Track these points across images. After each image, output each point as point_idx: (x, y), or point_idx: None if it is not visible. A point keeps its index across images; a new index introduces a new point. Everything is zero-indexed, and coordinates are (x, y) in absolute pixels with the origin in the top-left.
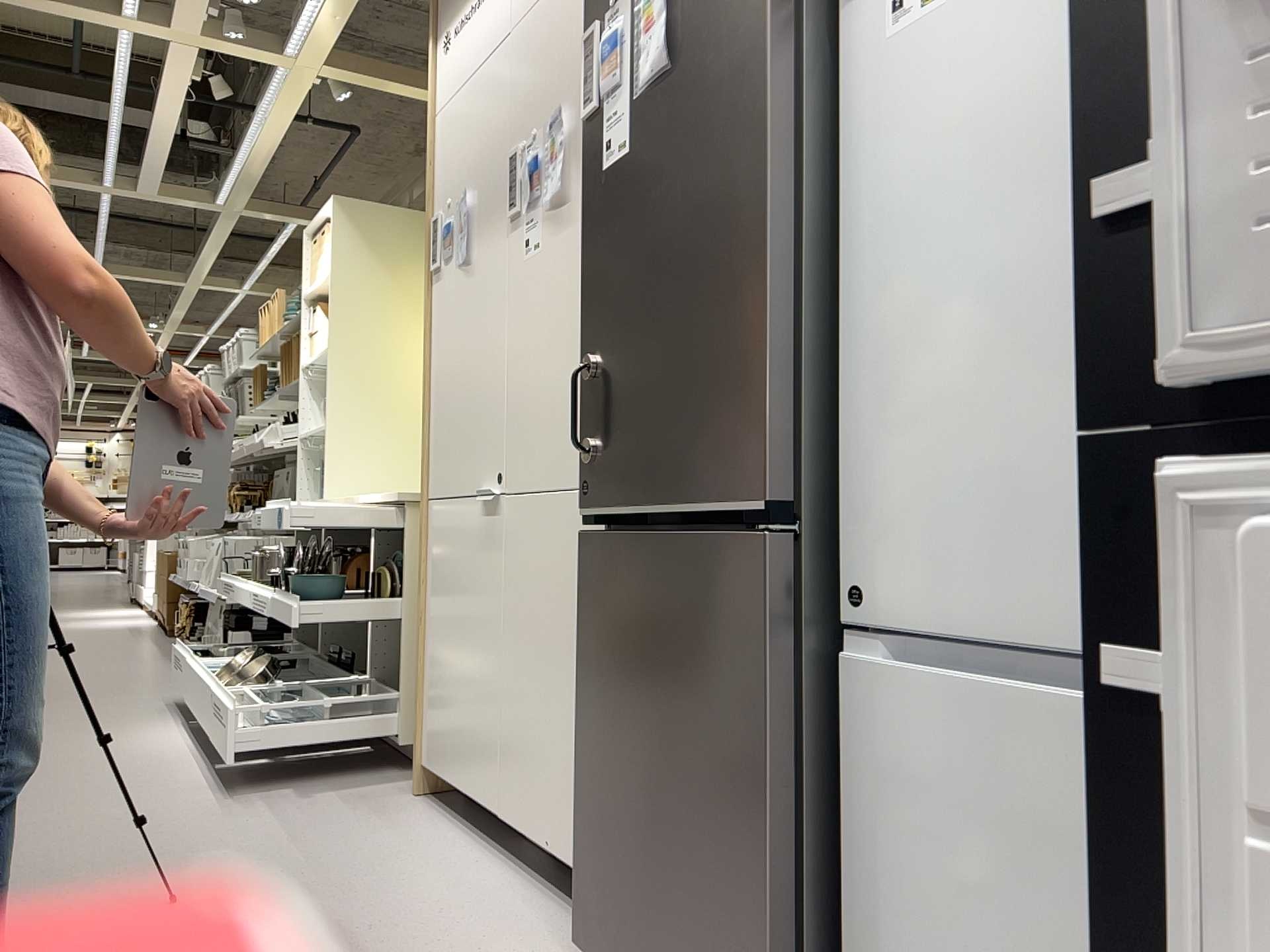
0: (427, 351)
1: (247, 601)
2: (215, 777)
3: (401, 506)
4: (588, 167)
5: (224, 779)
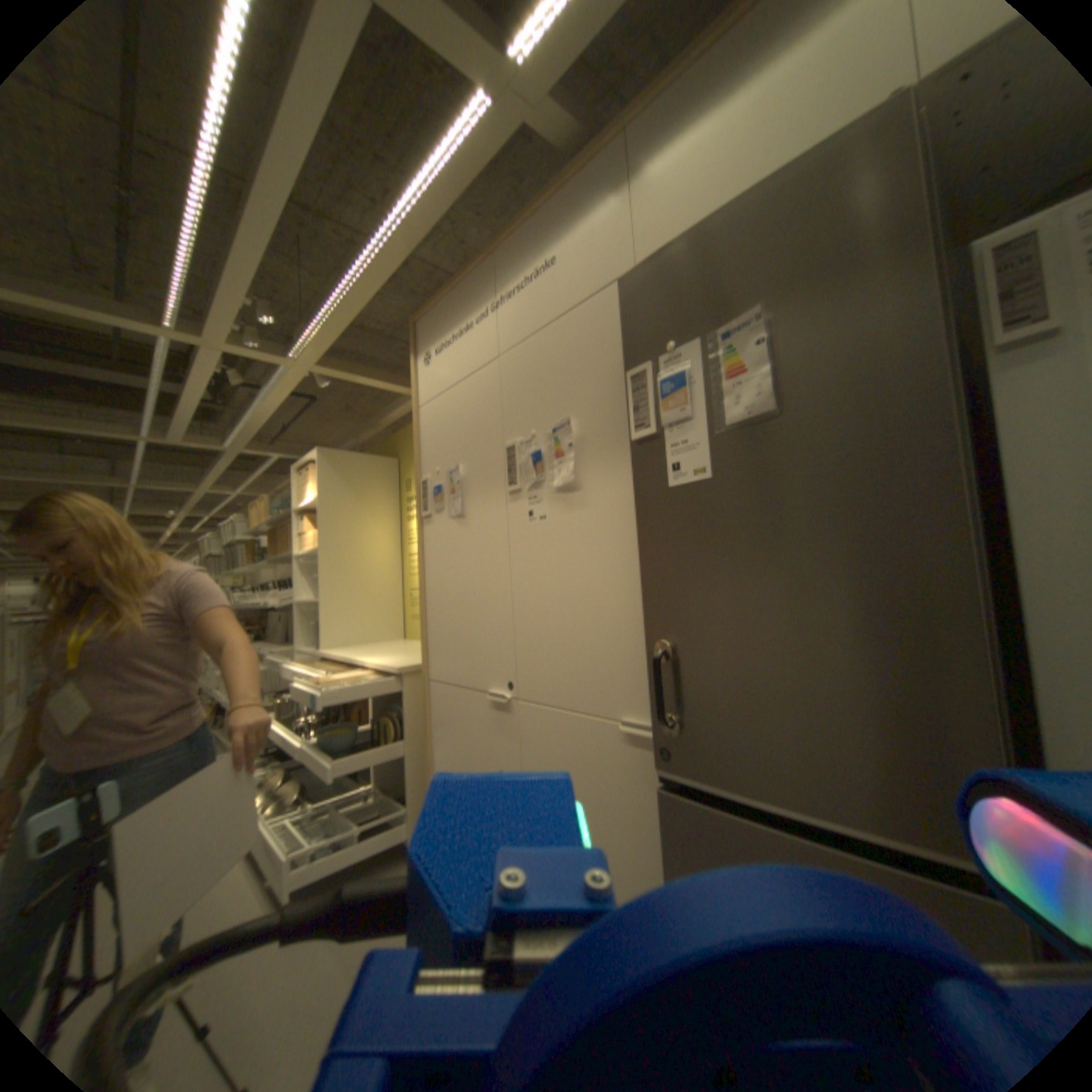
0: (422, 573)
1: (272, 739)
2: (265, 904)
3: (396, 674)
4: (644, 479)
5: (273, 906)
